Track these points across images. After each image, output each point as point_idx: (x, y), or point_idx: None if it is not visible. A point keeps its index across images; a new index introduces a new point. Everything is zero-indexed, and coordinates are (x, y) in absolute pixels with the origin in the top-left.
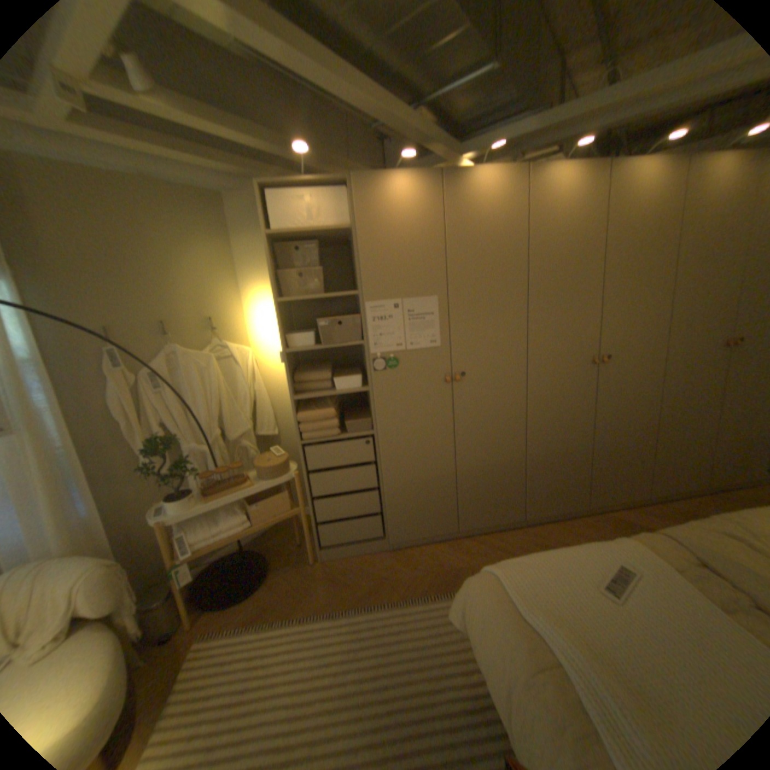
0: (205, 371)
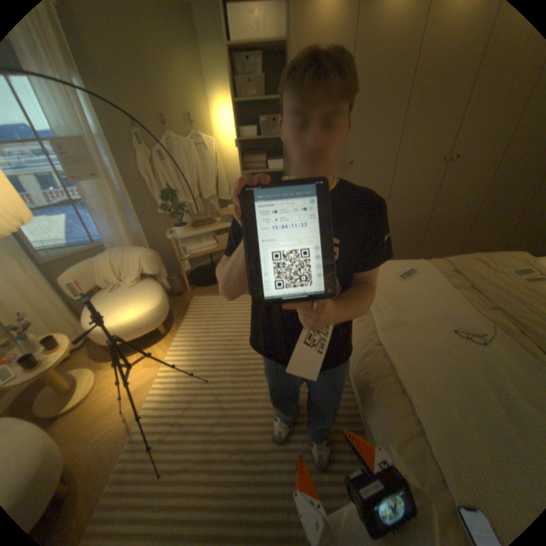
0: (188, 151)
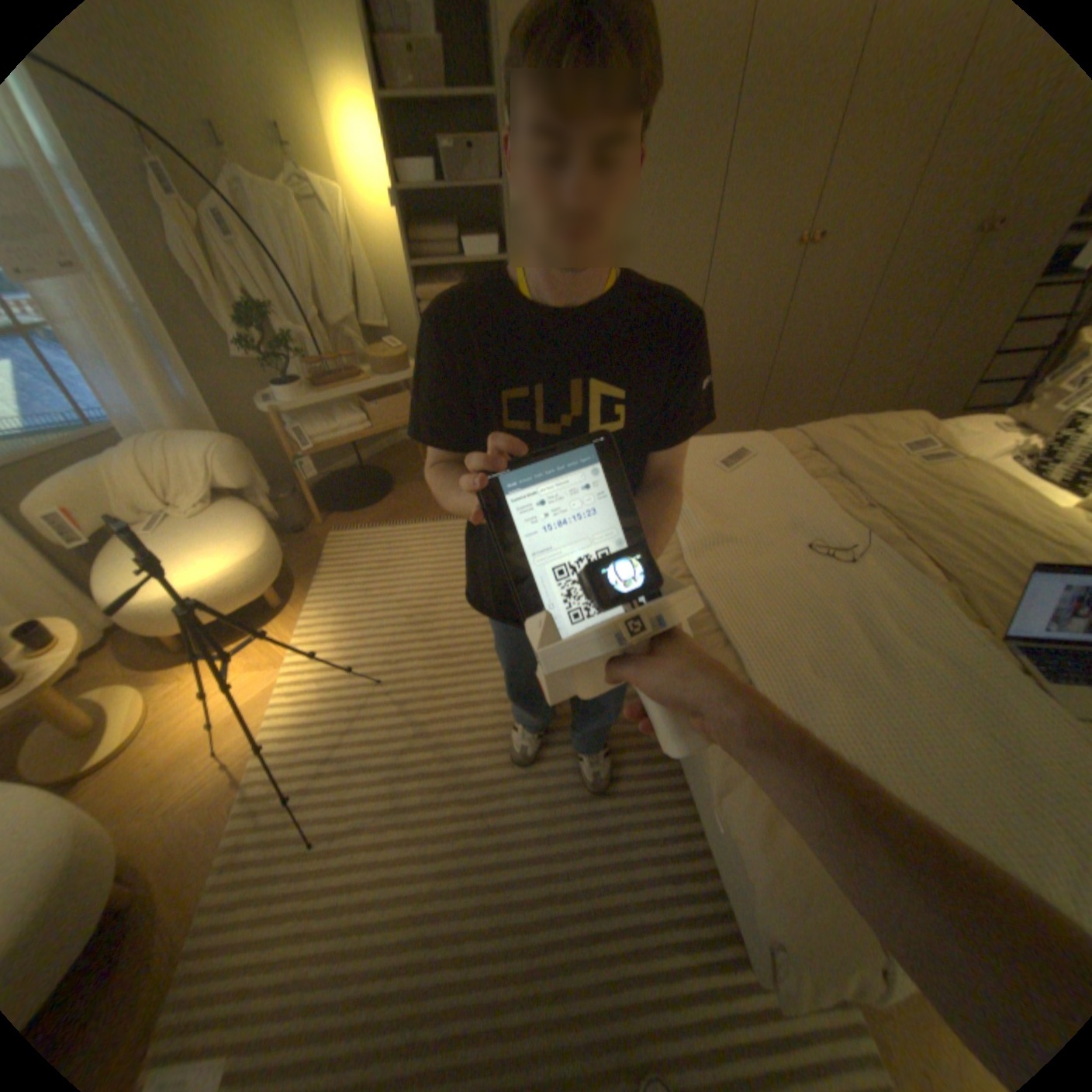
0: (282, 216)
